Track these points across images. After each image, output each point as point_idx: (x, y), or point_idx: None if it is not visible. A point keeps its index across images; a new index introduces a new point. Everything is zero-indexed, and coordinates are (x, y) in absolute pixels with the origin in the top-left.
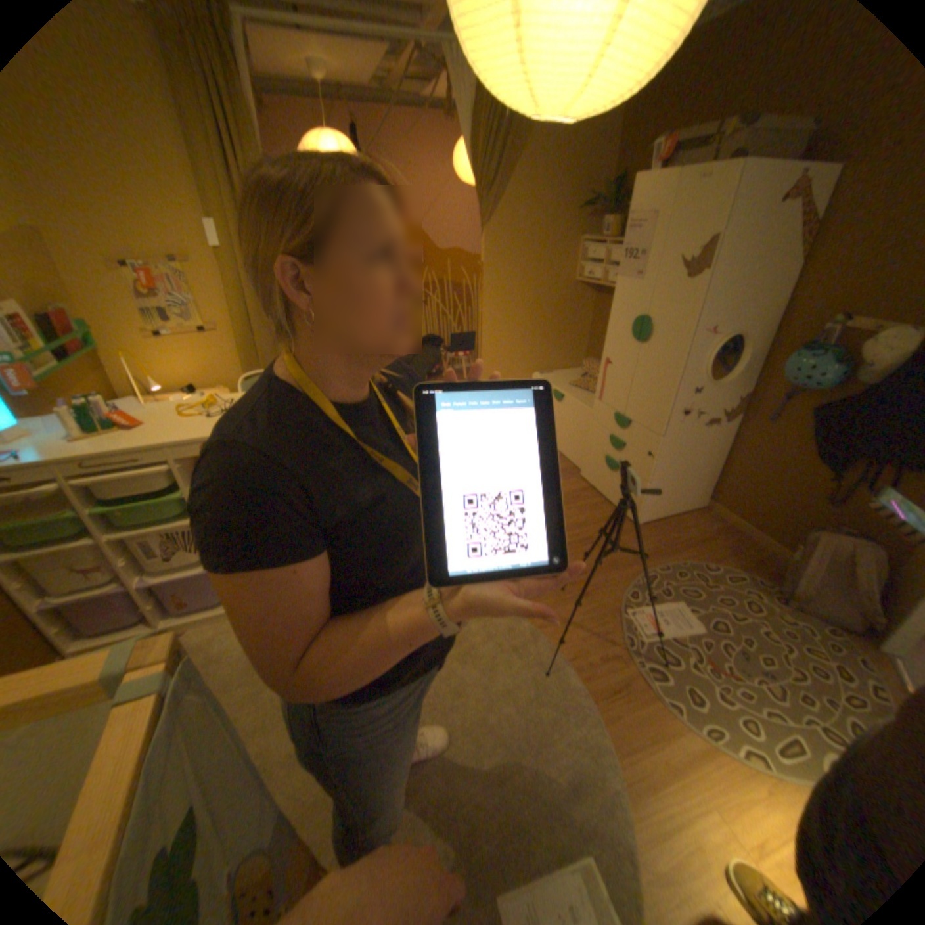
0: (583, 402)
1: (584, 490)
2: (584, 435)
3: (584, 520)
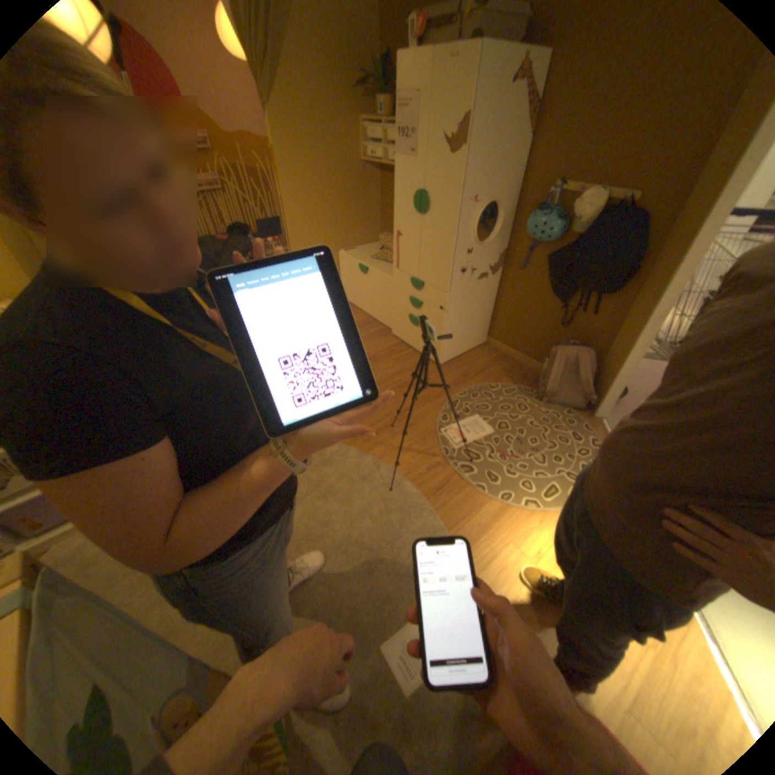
0: (384, 272)
1: (396, 345)
2: (389, 300)
3: (399, 369)
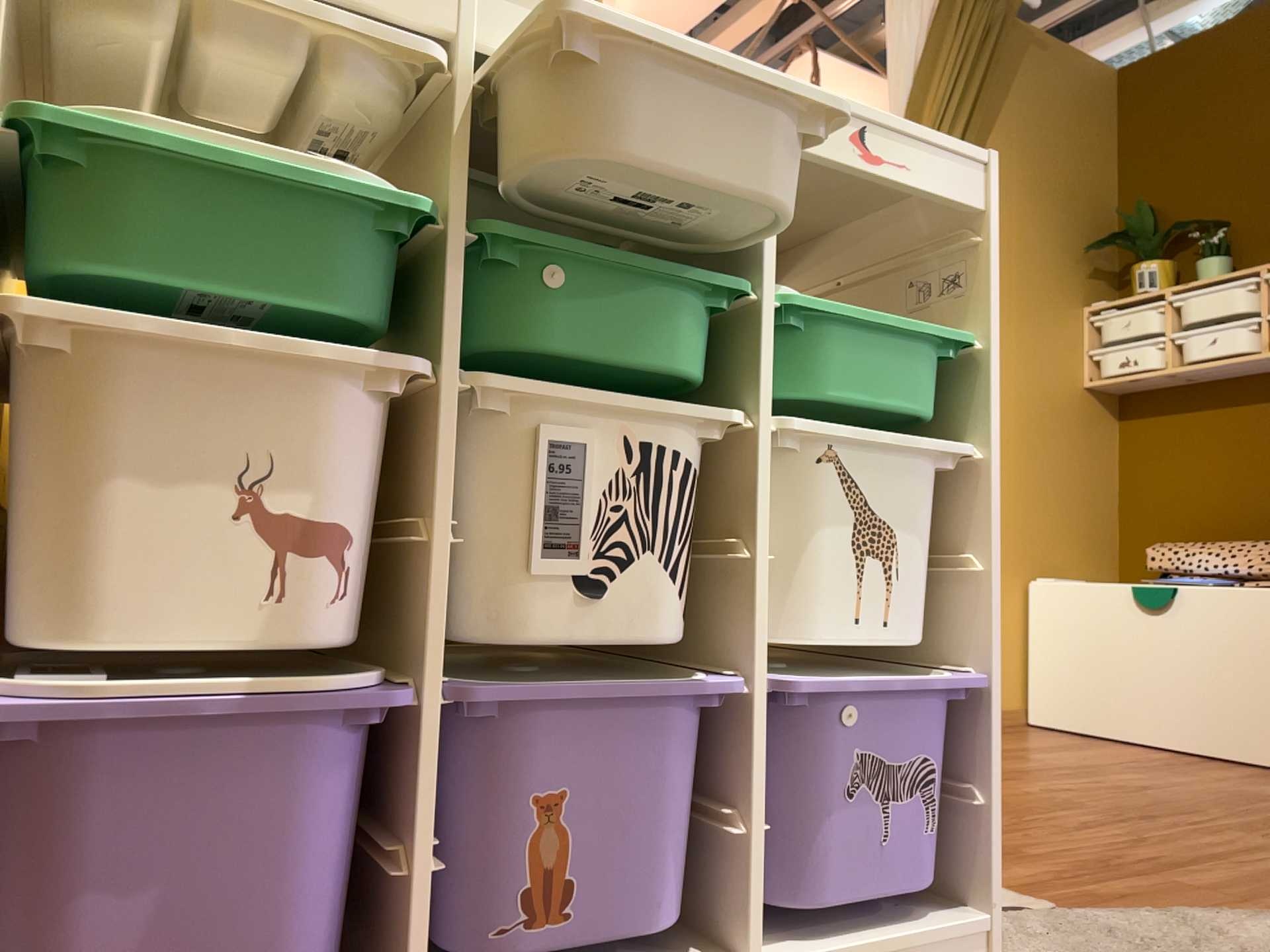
0: (1233, 586)
1: None
2: None
3: None
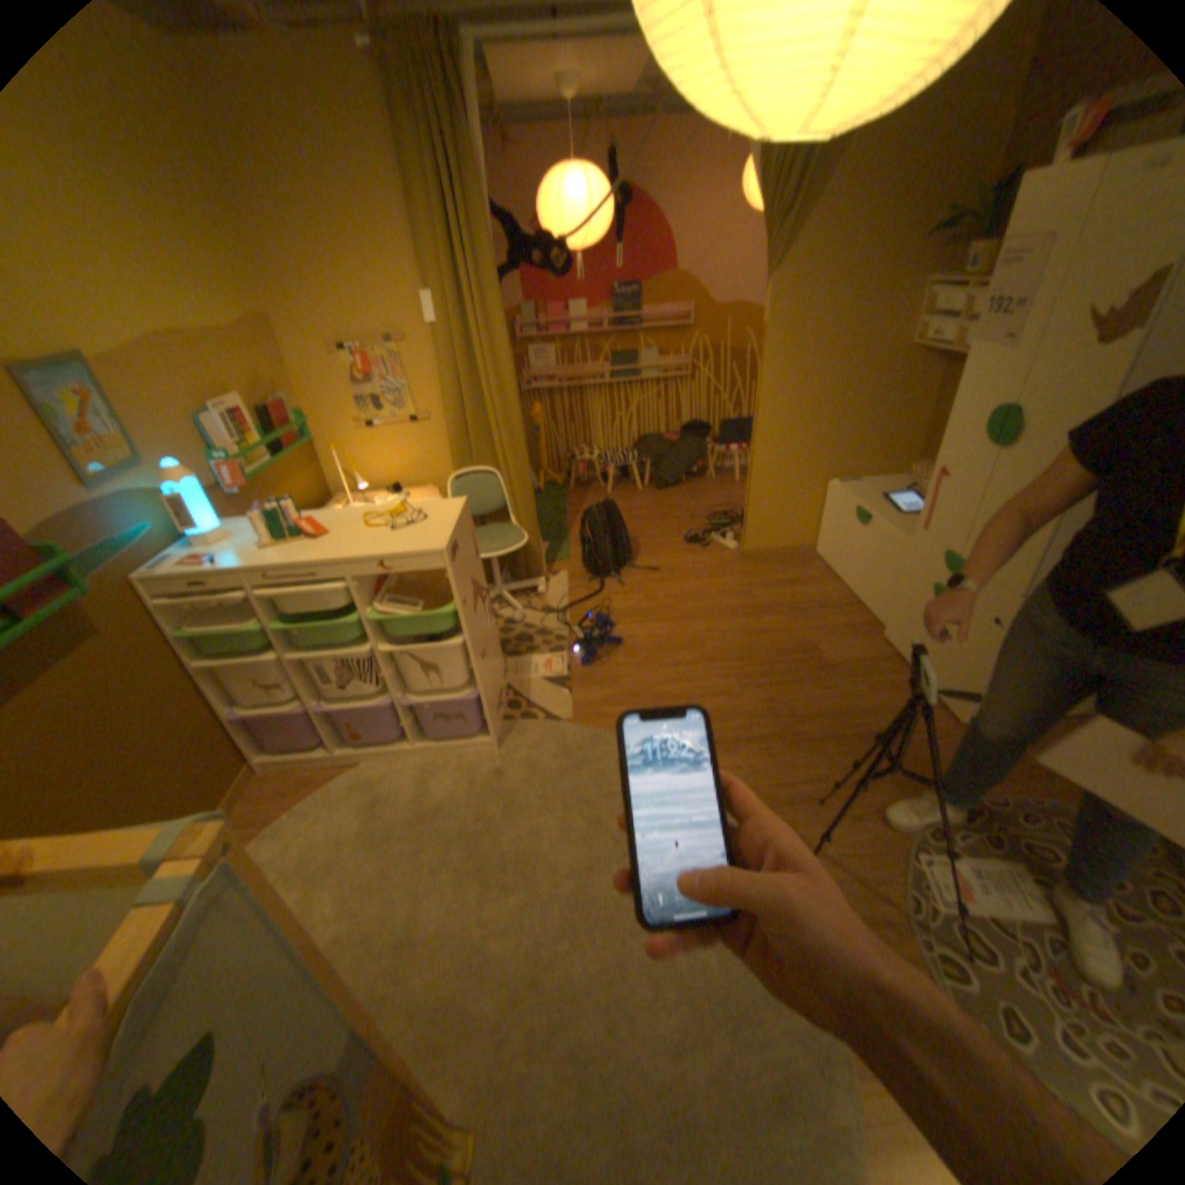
0: (900, 528)
1: (886, 658)
2: (897, 577)
3: (877, 703)
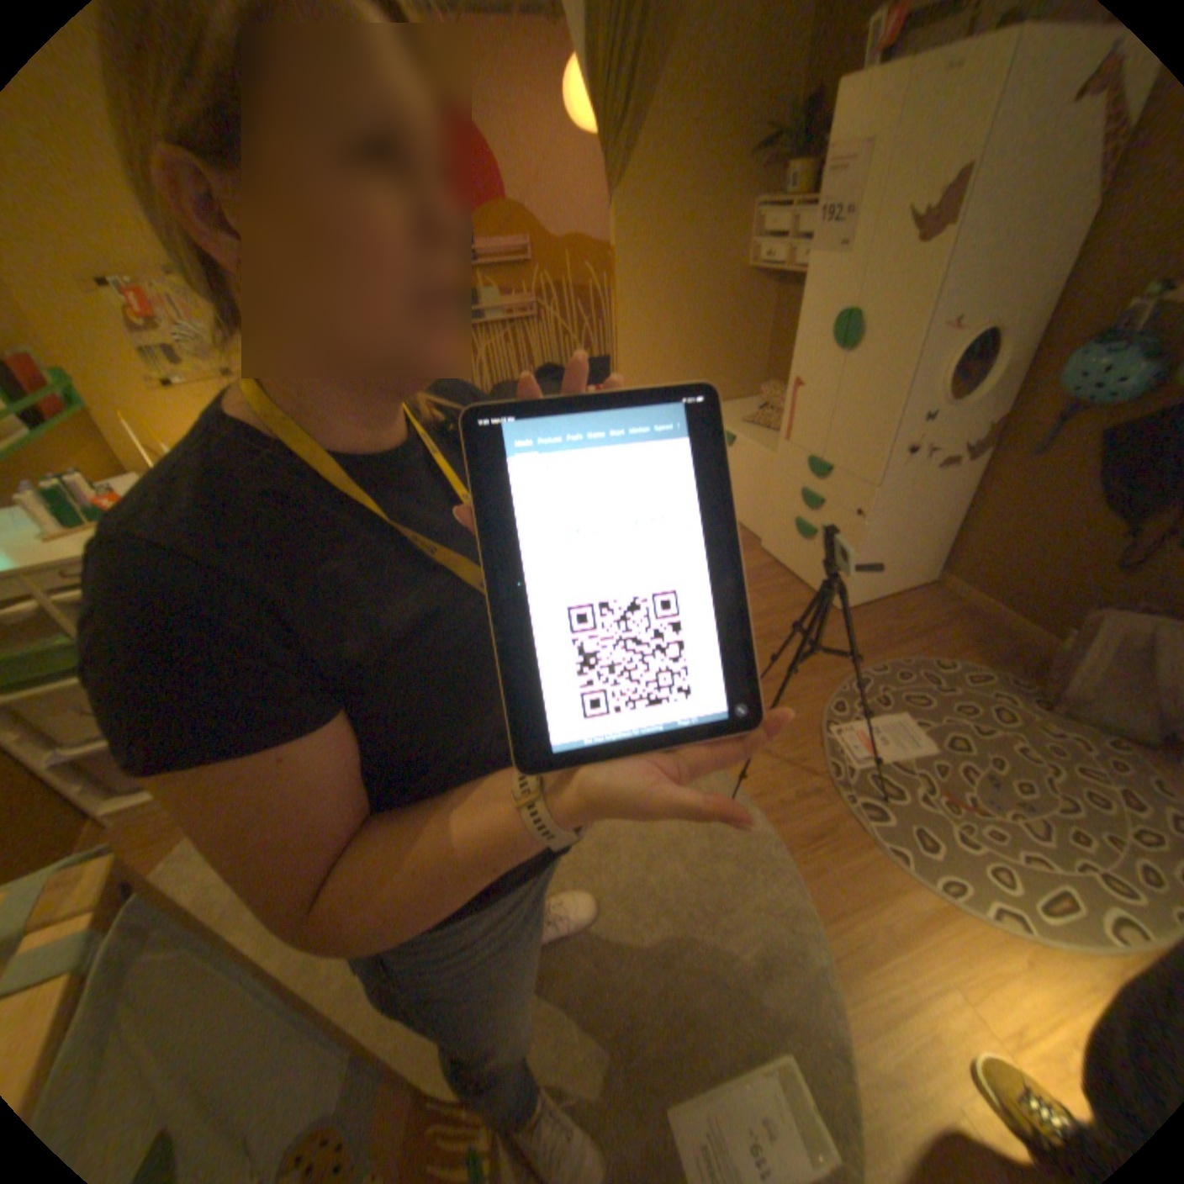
0: (762, 445)
1: (766, 567)
2: (765, 491)
3: (767, 607)
